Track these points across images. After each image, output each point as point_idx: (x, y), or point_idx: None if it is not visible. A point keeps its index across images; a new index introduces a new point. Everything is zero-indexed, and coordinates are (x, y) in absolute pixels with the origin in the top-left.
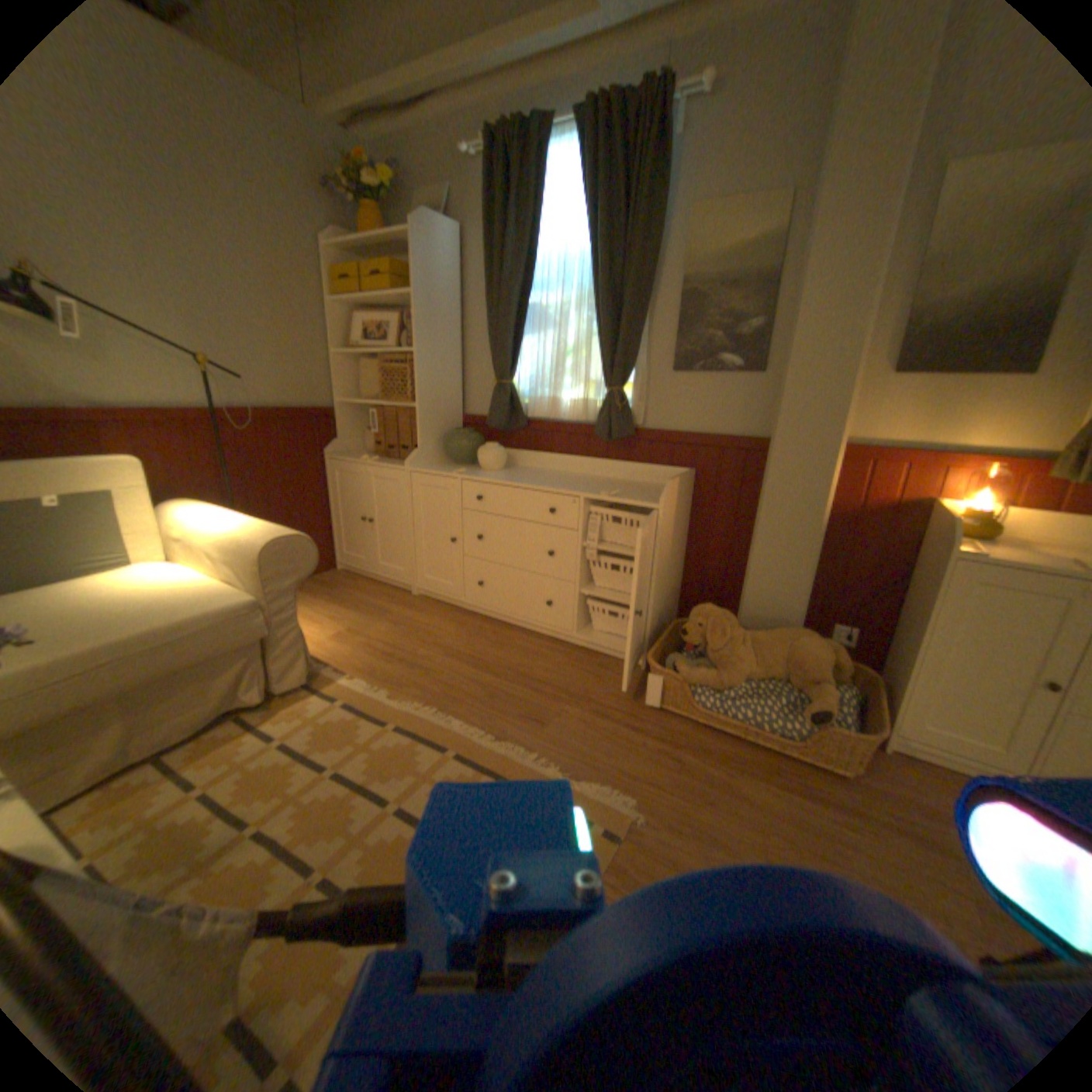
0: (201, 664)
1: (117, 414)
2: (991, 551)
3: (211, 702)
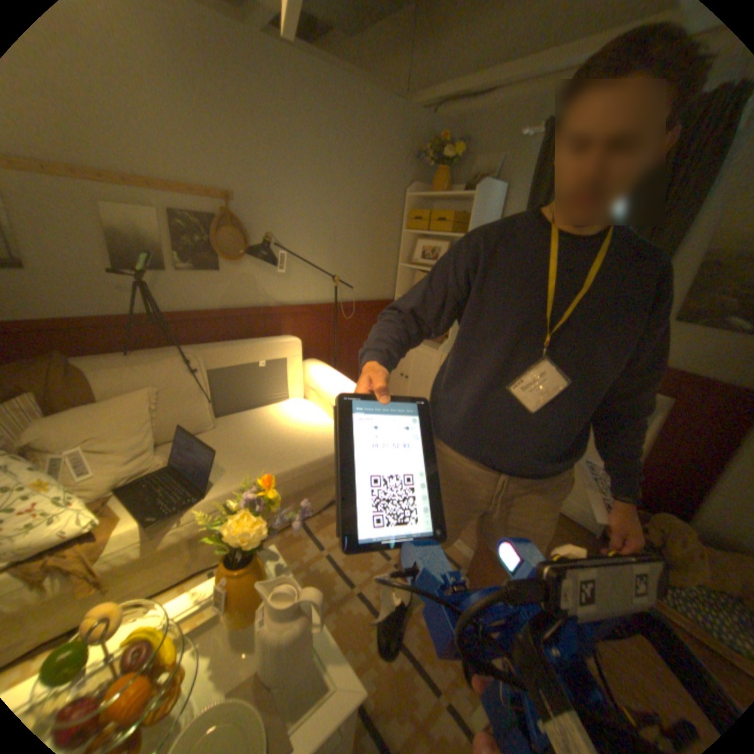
0: (331, 477)
1: (291, 310)
2: None
3: (329, 495)
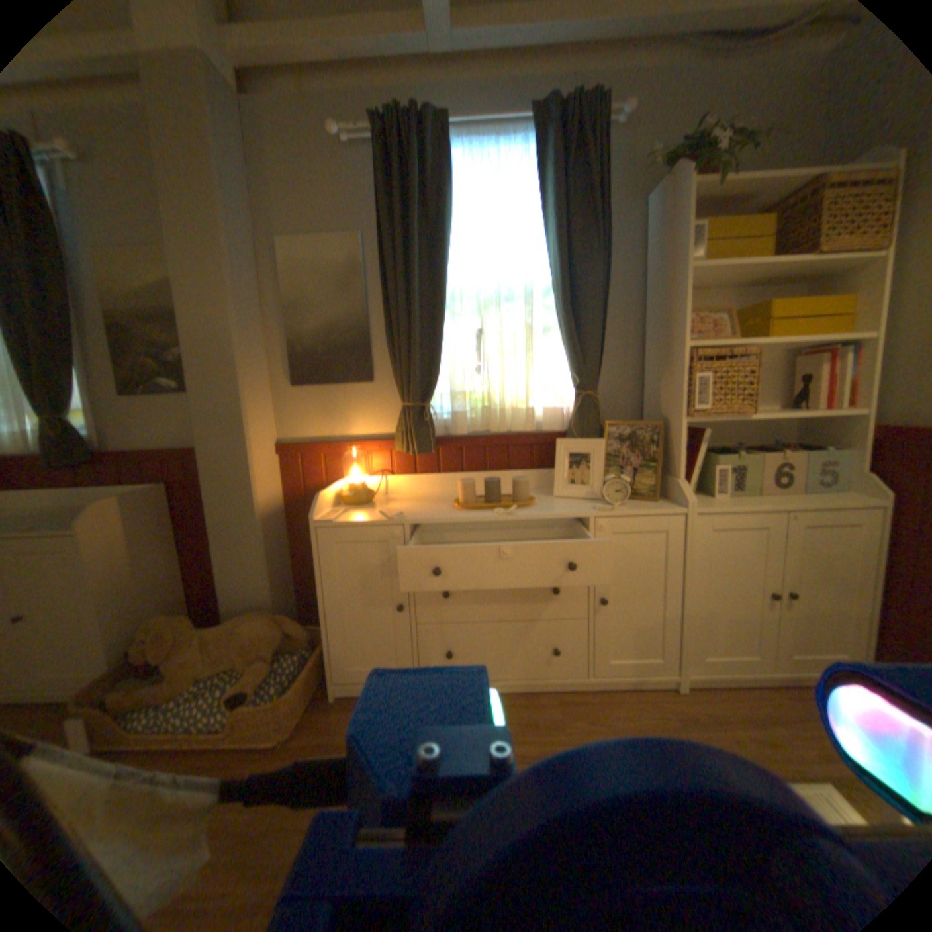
0: None
1: None
2: (349, 515)
3: None
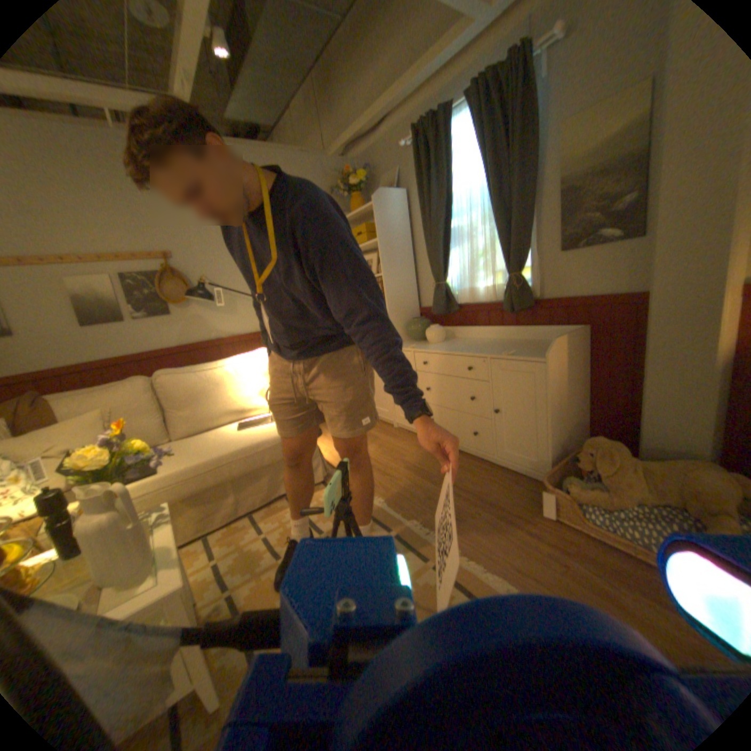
0: (268, 466)
1: (242, 337)
2: None
3: (275, 487)
